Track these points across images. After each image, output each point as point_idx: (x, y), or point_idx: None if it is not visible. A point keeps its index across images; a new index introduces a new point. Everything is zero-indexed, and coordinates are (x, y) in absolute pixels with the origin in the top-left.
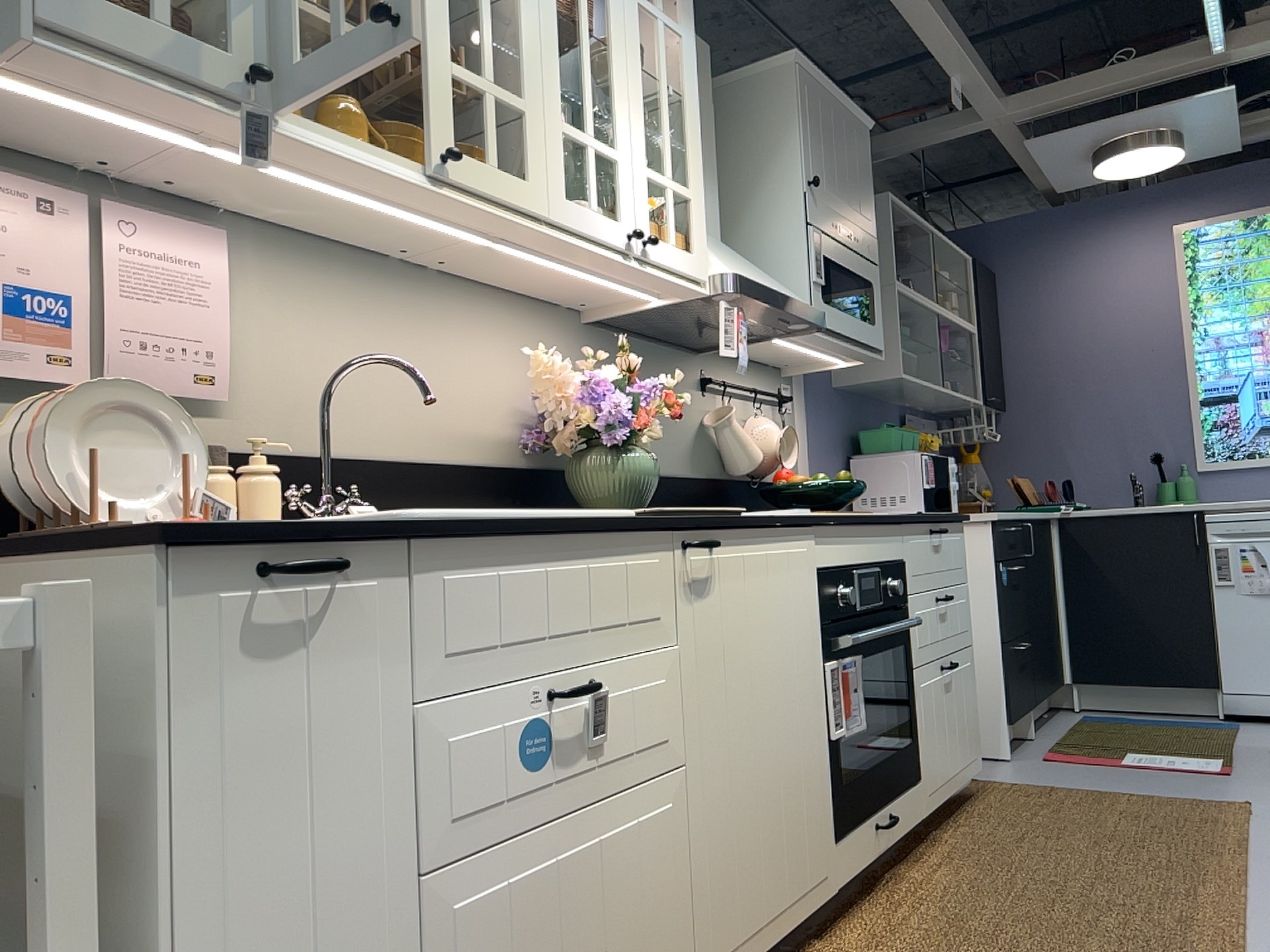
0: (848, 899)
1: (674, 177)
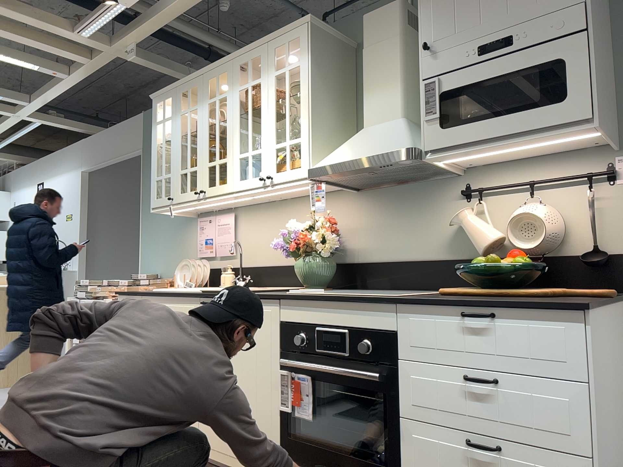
0: None
1: (289, 138)
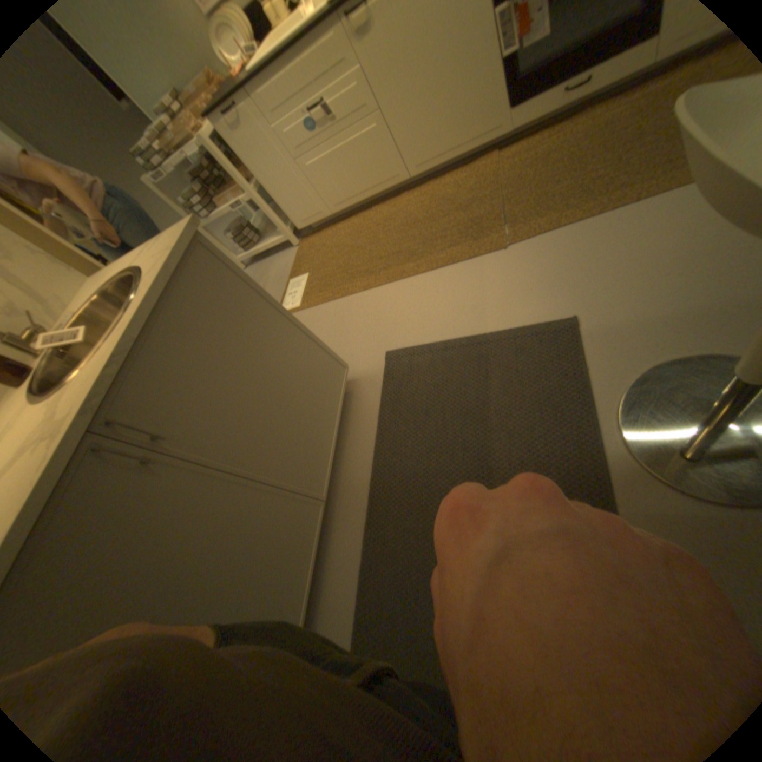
0: (552, 122)
1: None
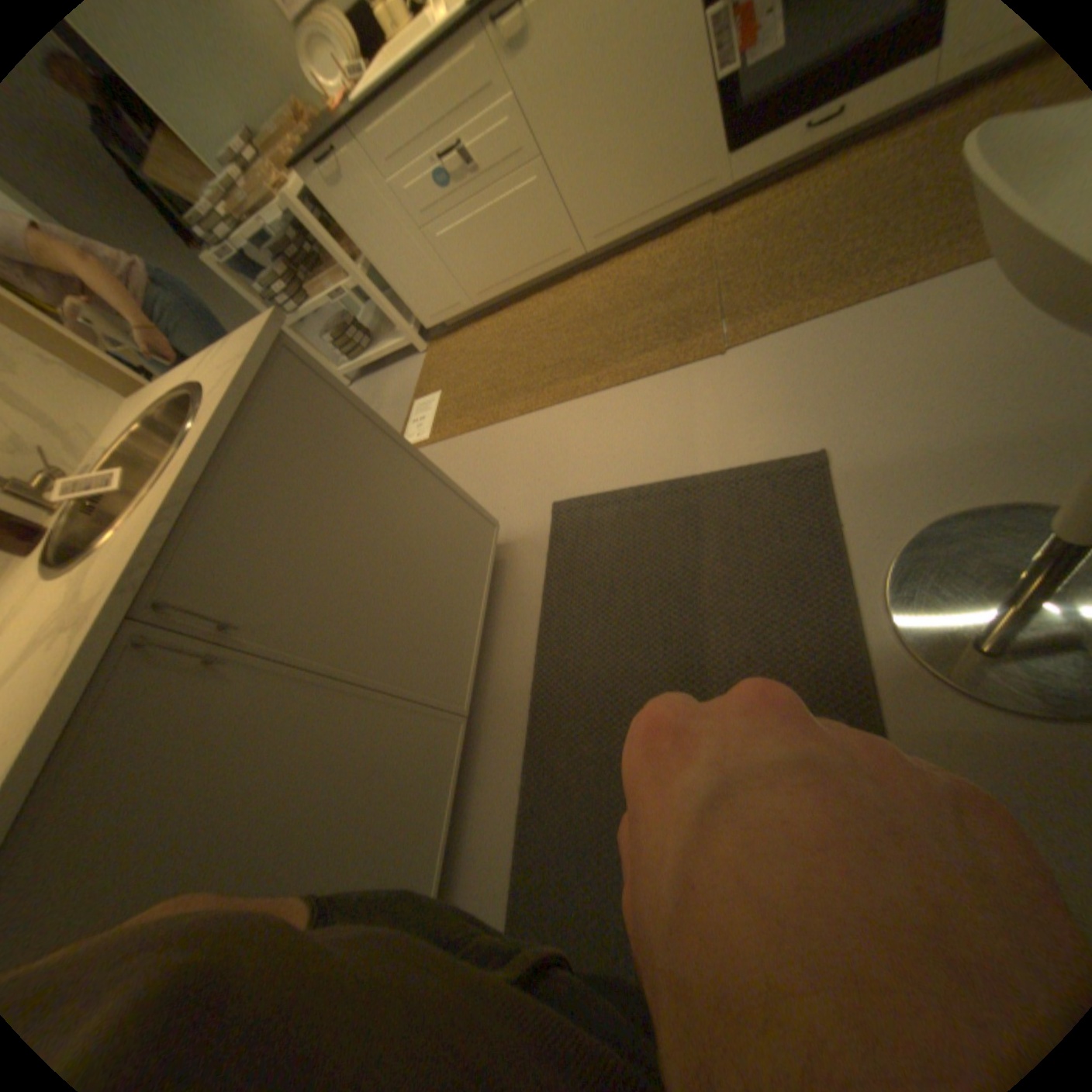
0: (788, 172)
1: None
